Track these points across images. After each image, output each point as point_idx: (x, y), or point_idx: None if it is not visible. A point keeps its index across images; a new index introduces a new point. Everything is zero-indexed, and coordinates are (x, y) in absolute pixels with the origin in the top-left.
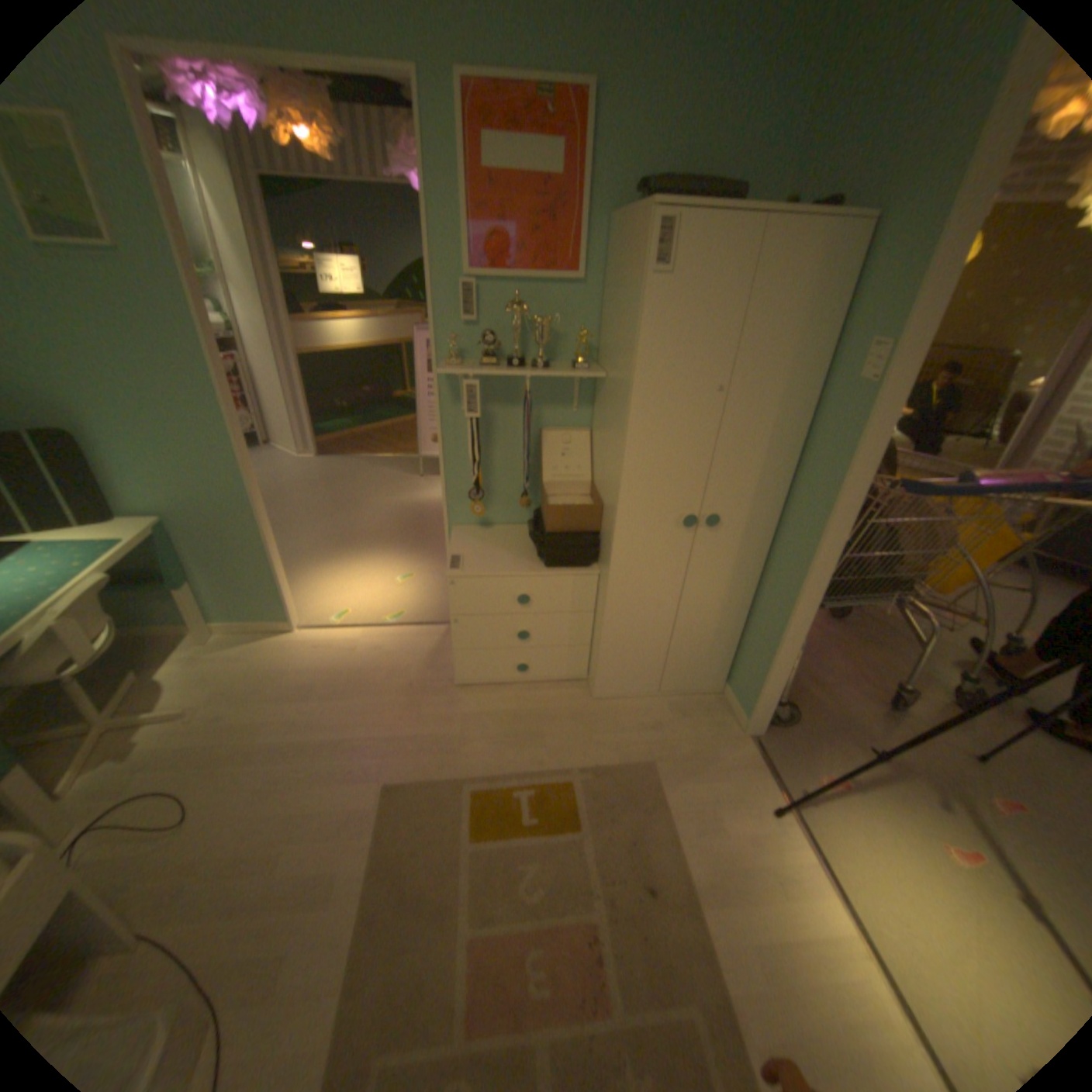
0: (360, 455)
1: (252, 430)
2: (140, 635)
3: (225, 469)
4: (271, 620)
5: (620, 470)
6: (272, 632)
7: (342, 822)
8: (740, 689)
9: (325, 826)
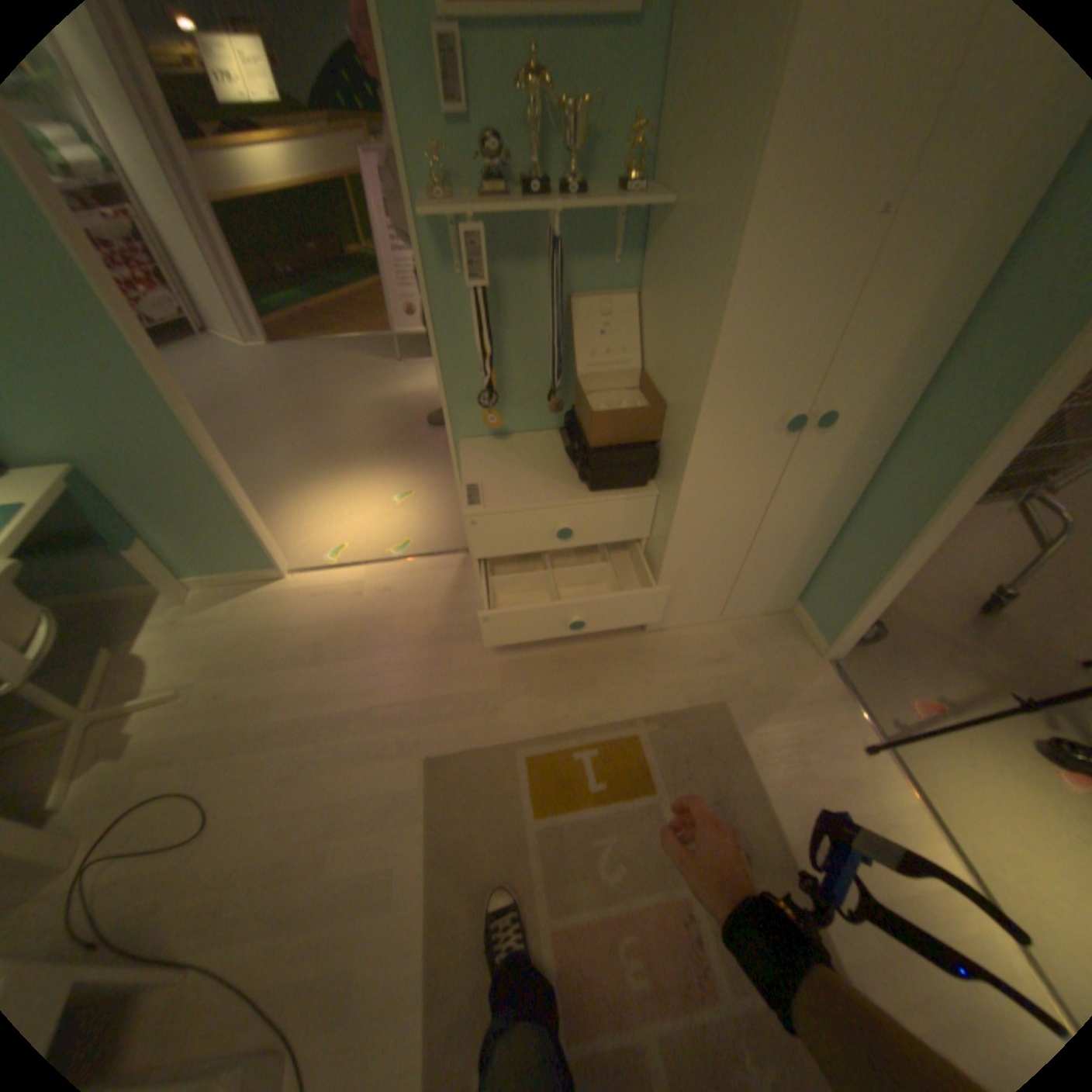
0: (320, 338)
1: (183, 315)
2: (105, 599)
3: (139, 391)
4: (256, 568)
5: (708, 357)
6: (260, 580)
7: (386, 807)
8: (817, 609)
9: (369, 814)
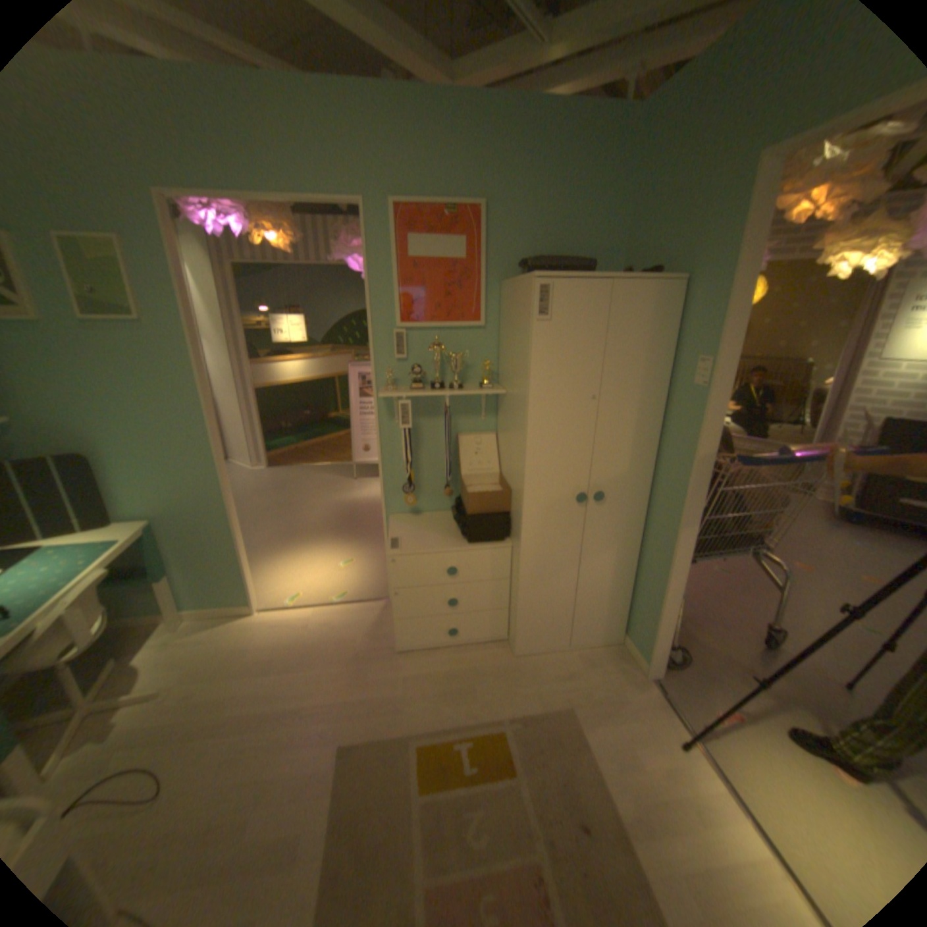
0: (303, 465)
1: None
2: (119, 628)
3: (206, 480)
4: (234, 606)
5: (523, 461)
6: (234, 617)
7: (303, 786)
8: (638, 639)
9: (288, 791)
